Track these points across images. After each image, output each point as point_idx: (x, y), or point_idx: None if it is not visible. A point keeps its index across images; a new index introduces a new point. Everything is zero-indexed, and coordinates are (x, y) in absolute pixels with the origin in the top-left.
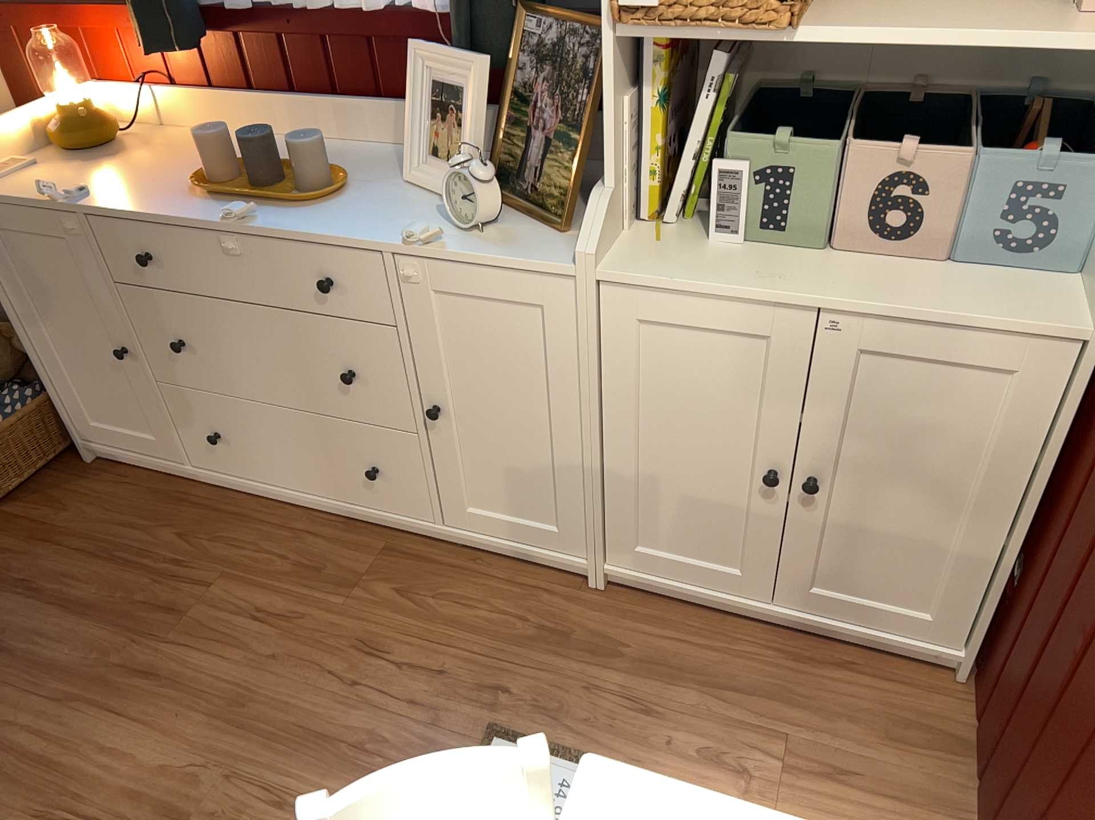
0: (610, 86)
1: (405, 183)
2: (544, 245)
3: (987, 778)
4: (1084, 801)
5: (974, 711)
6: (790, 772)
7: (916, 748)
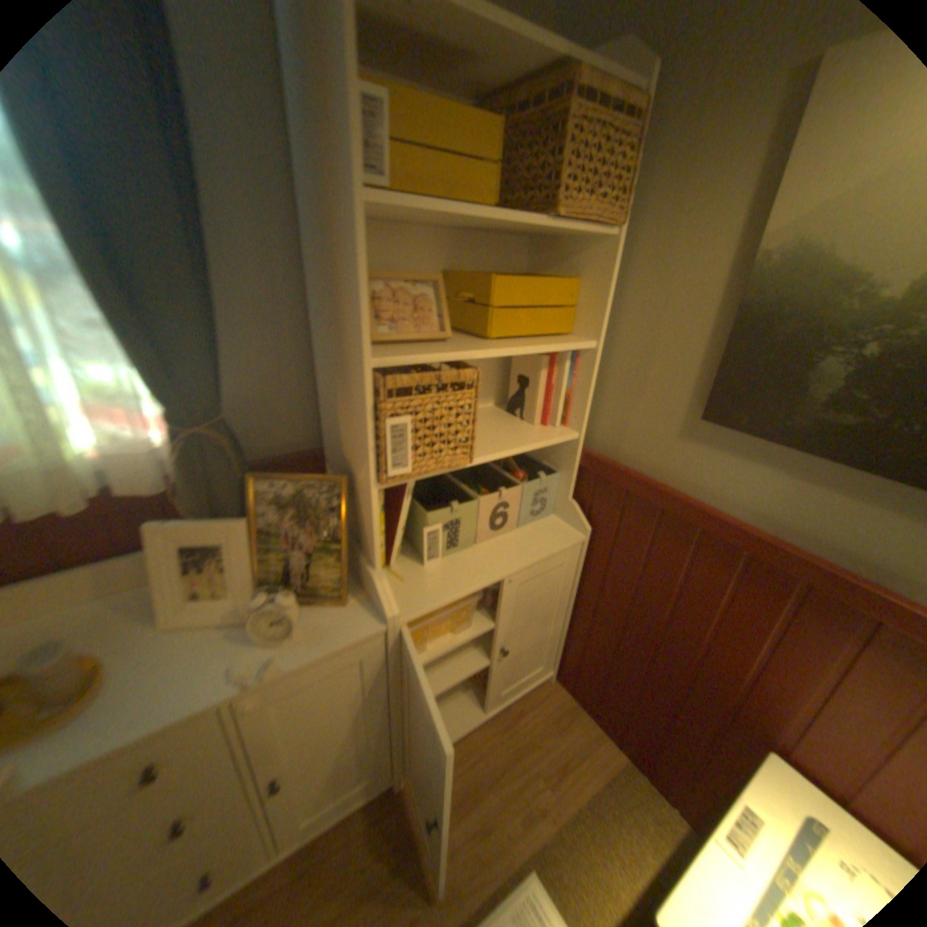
0: (371, 519)
1: (161, 636)
2: (346, 626)
3: (599, 720)
4: (692, 714)
5: (567, 694)
6: (554, 793)
7: (570, 730)
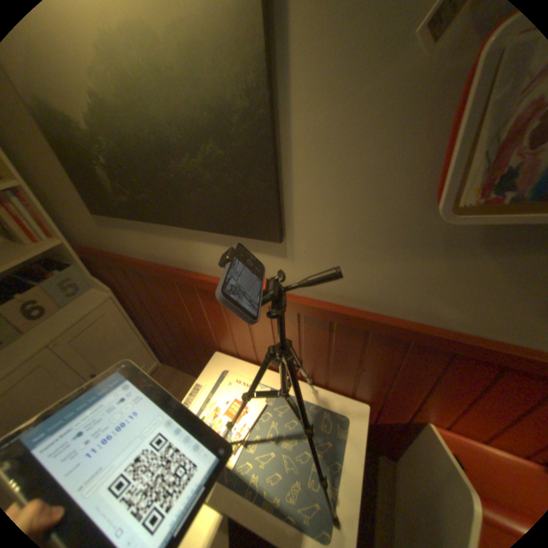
0: None
1: None
2: None
3: (184, 371)
4: (196, 351)
5: (169, 367)
6: None
7: (171, 384)
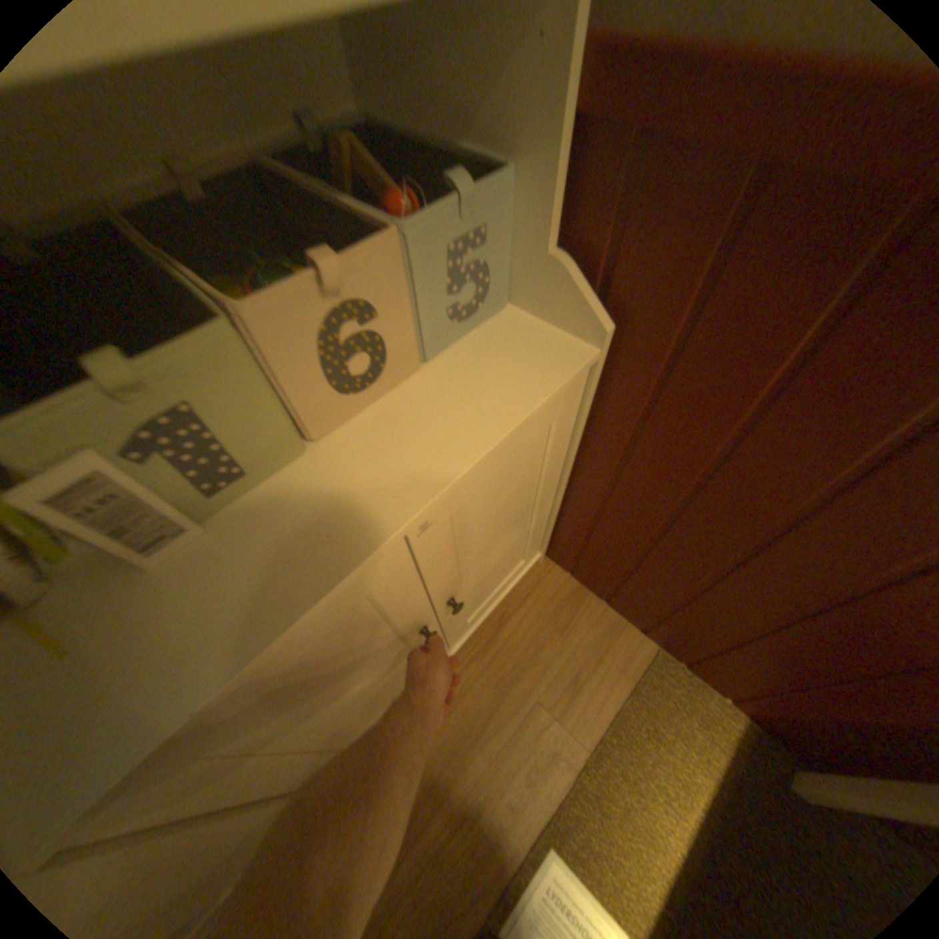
0: None
1: None
2: None
3: (613, 602)
4: (807, 640)
5: (562, 571)
6: (563, 722)
7: (574, 623)
